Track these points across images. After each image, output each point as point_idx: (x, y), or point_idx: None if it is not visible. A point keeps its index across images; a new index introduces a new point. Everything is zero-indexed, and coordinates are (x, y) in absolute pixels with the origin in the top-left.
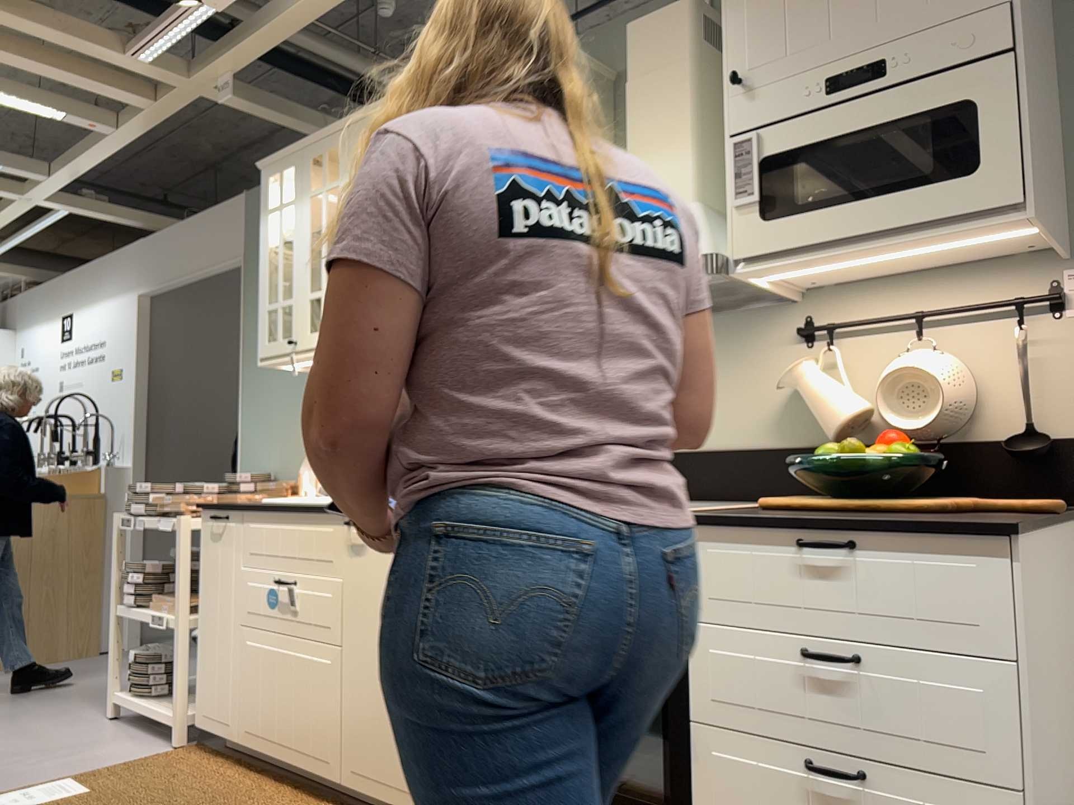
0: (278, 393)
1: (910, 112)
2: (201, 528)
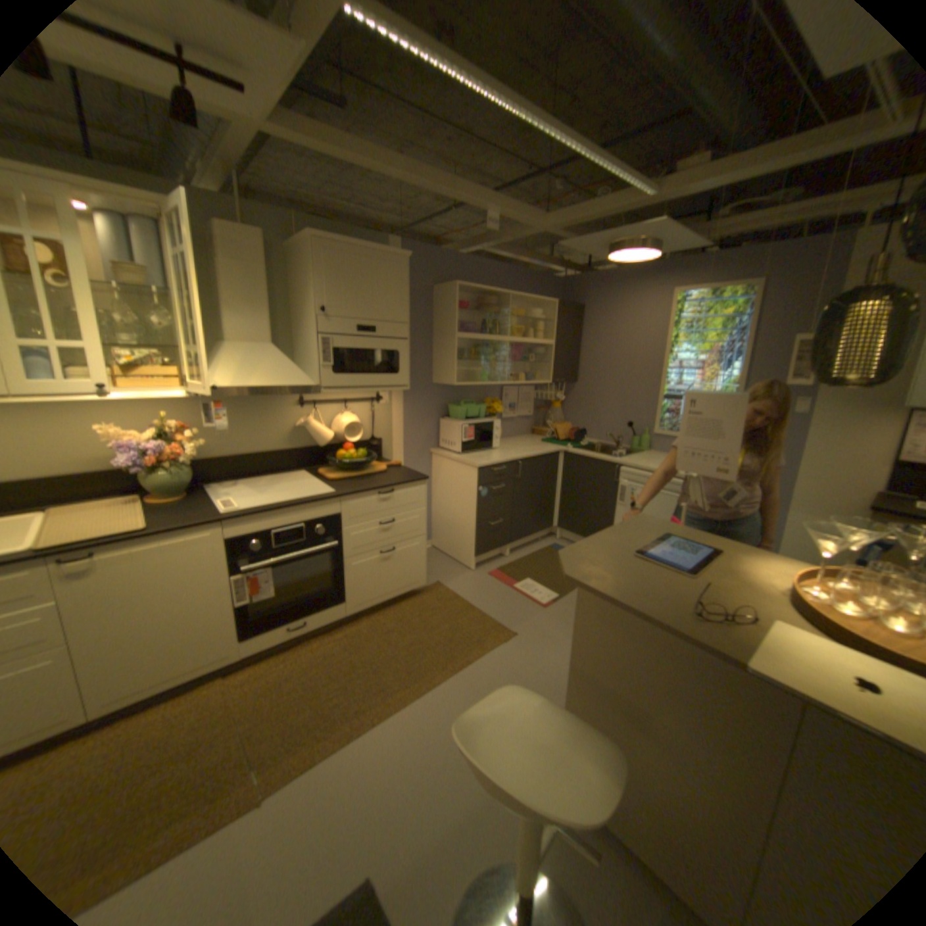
0: None
1: (384, 349)
2: None
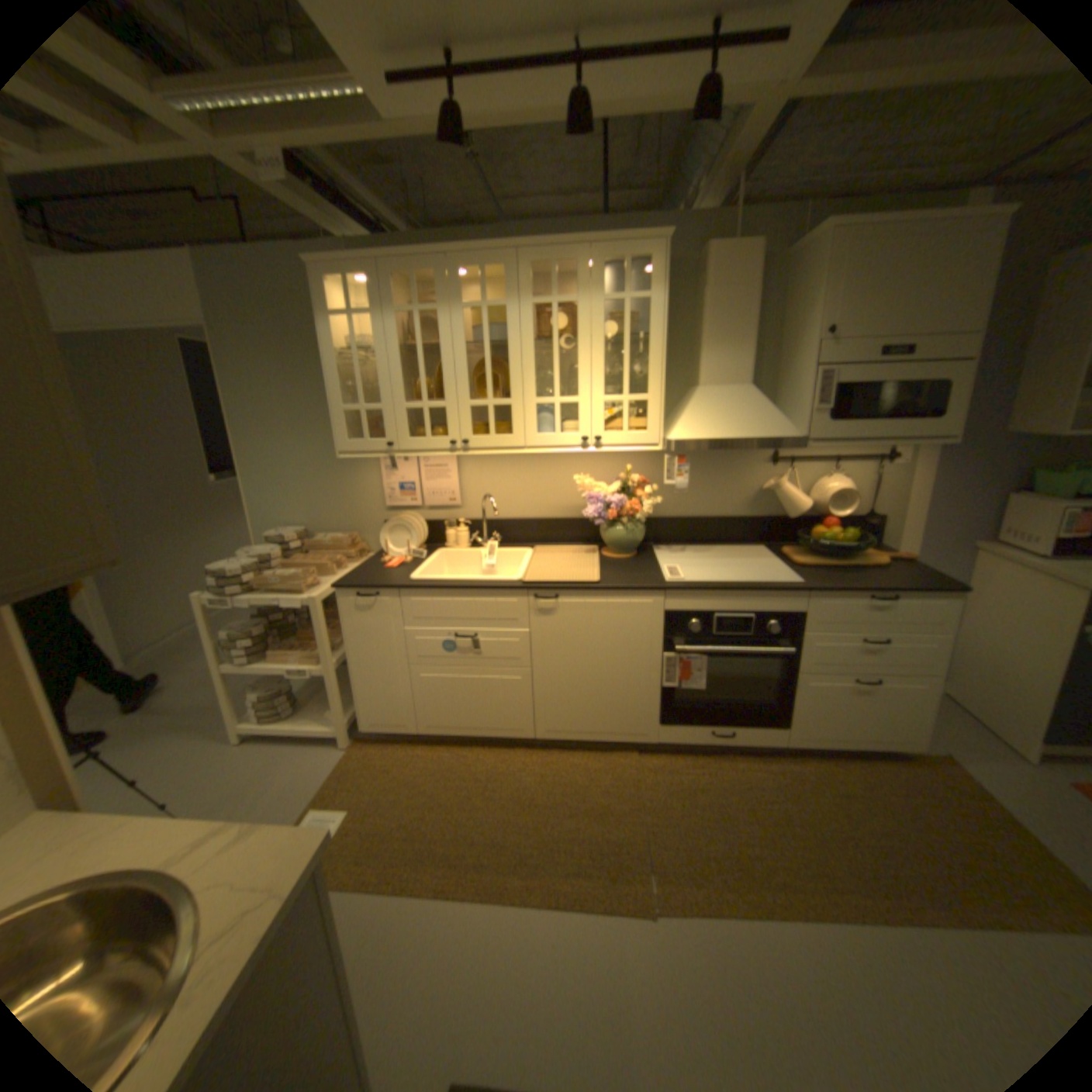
0: (293, 461)
1: (923, 379)
2: (339, 602)
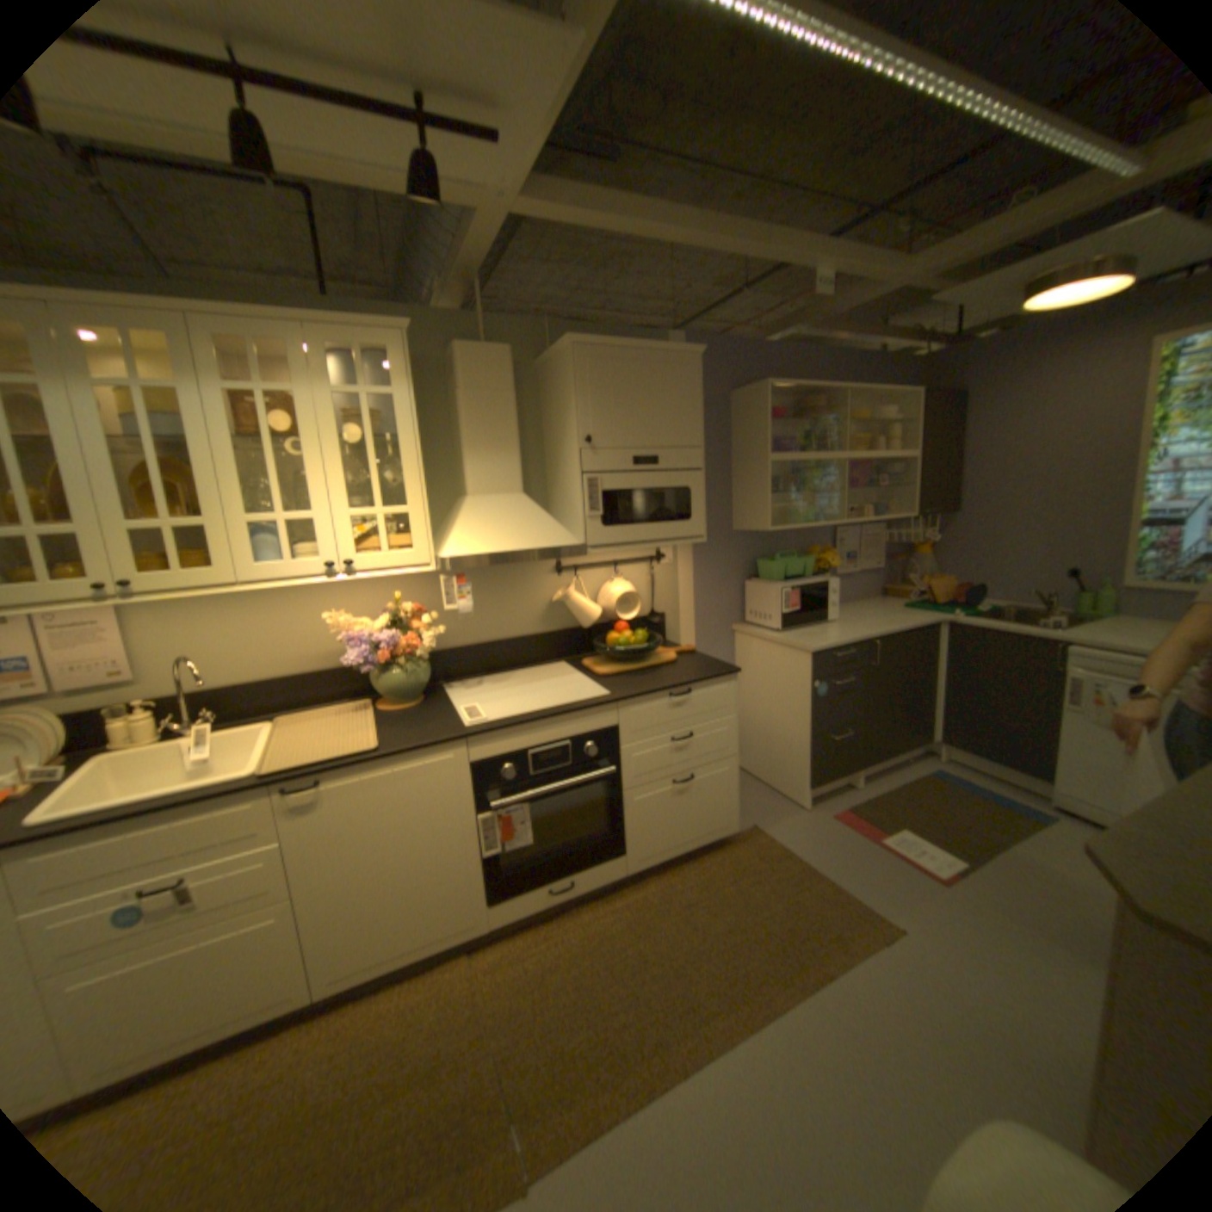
0: None
1: (669, 486)
2: None
